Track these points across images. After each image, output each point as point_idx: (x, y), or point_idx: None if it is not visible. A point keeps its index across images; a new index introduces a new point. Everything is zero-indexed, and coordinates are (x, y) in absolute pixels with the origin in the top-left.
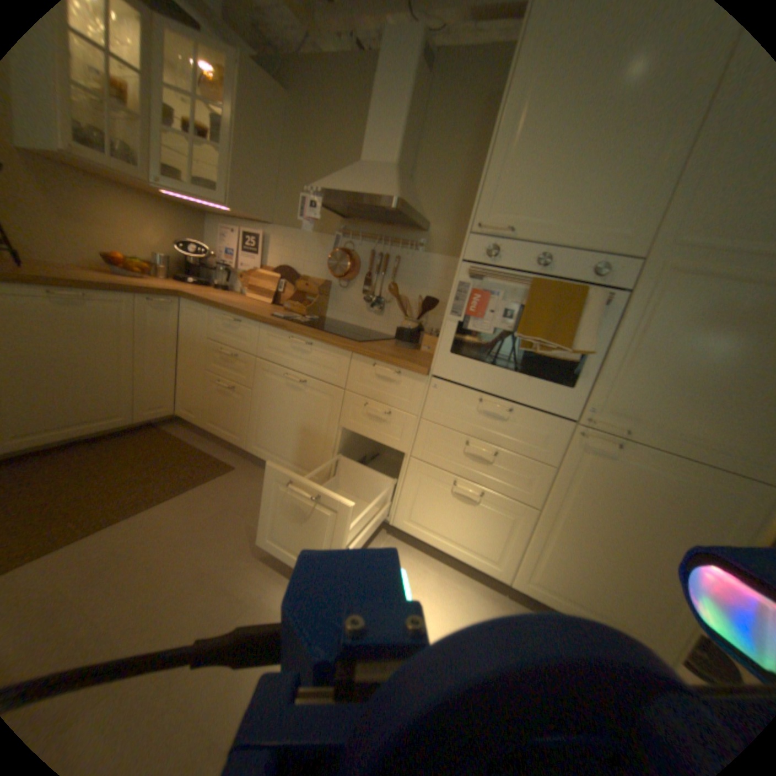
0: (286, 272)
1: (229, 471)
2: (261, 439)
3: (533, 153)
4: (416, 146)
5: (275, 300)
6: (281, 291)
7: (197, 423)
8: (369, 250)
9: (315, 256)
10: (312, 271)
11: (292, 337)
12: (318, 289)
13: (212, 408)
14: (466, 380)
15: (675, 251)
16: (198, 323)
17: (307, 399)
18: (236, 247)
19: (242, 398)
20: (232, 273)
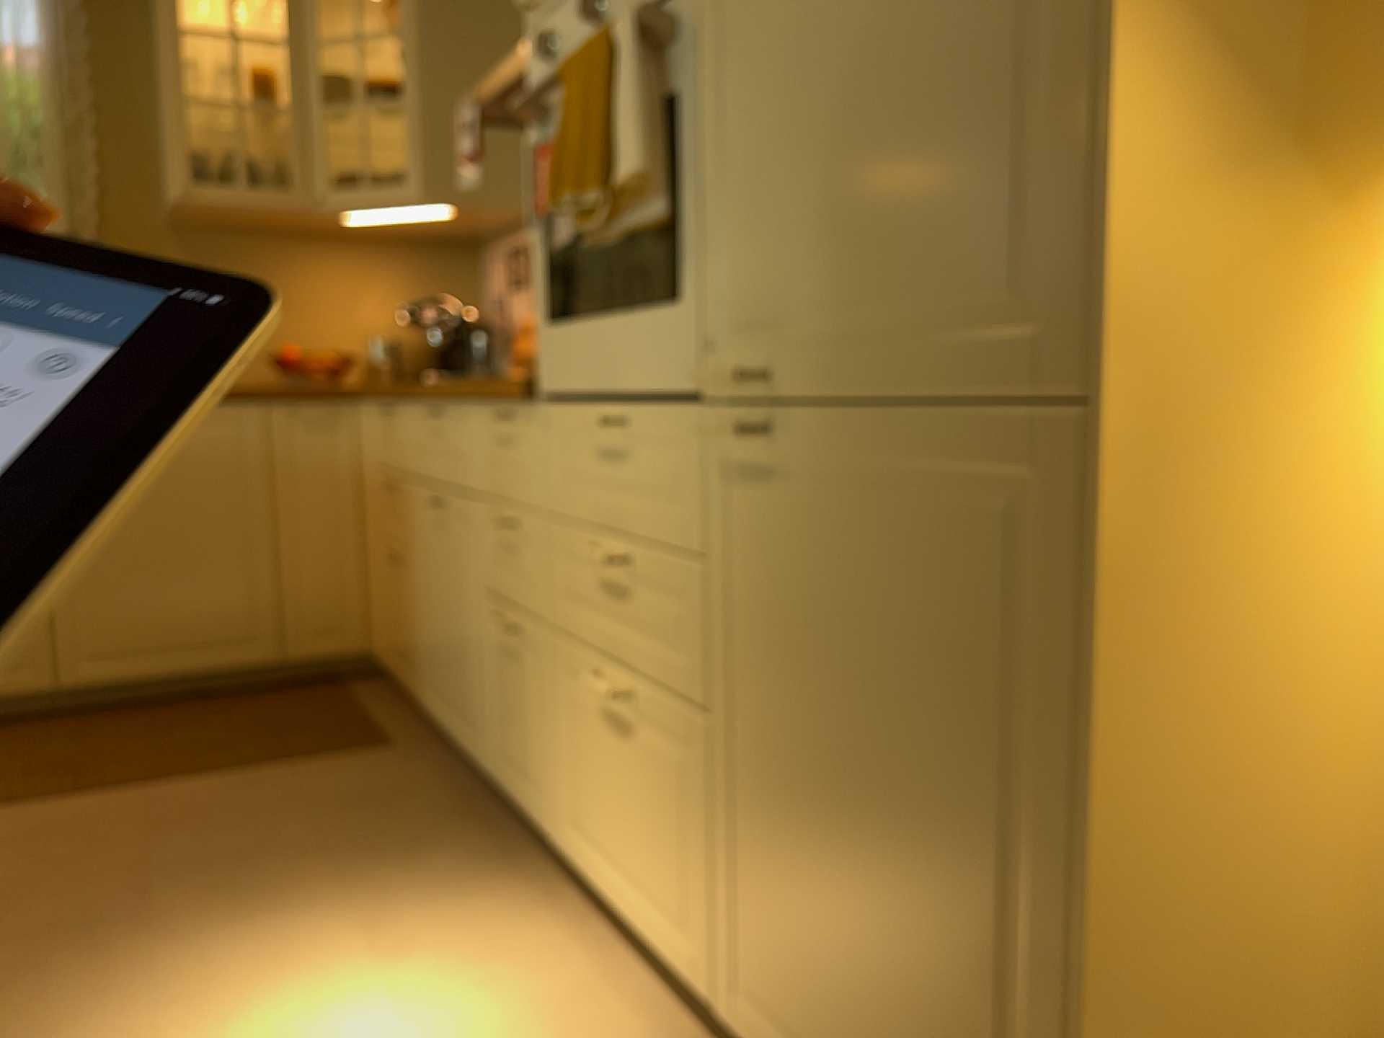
0: None
1: (380, 748)
2: (427, 669)
3: None
4: None
5: None
6: None
7: (384, 659)
8: None
9: None
10: None
11: (427, 408)
12: None
13: (390, 618)
14: (573, 381)
15: None
16: (368, 439)
17: (451, 544)
18: (514, 286)
19: (407, 579)
20: (513, 343)
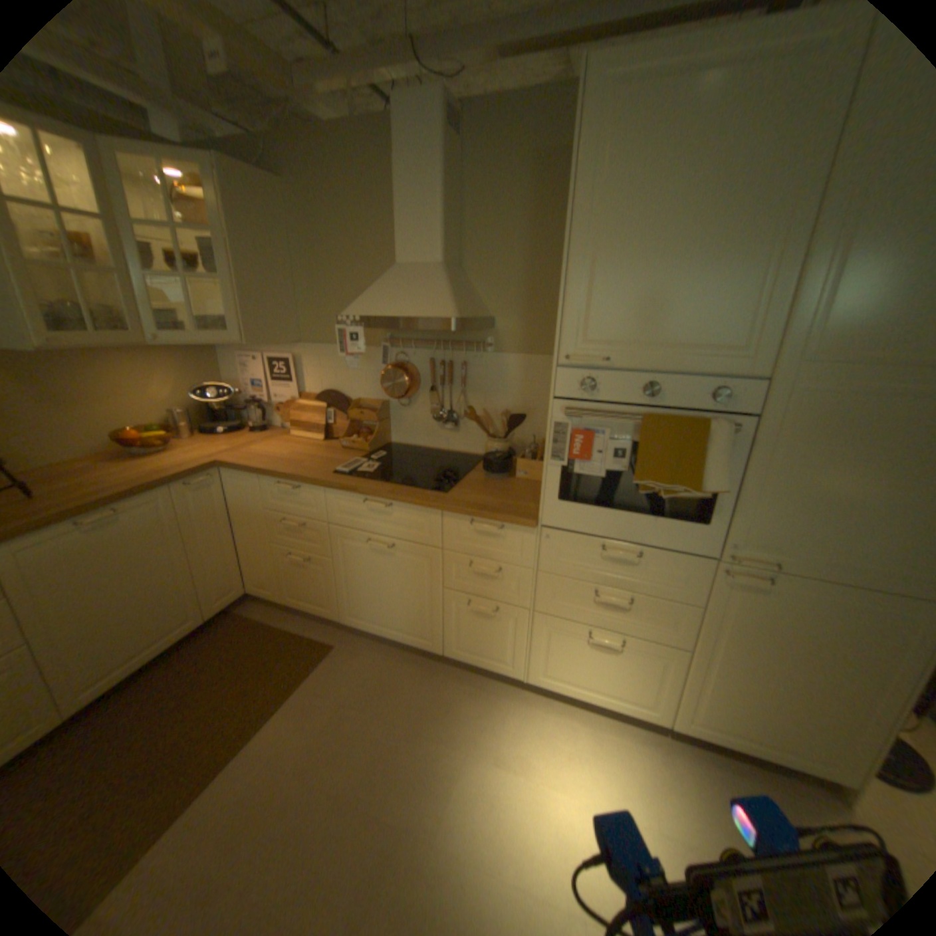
0: (331, 398)
1: (329, 652)
2: (356, 610)
3: (616, 270)
4: (458, 227)
5: (326, 433)
6: (332, 422)
7: (276, 600)
8: (426, 359)
9: (362, 373)
10: (363, 391)
11: (367, 499)
12: (377, 416)
13: (289, 583)
14: (582, 527)
15: (802, 369)
16: (248, 493)
17: (400, 563)
18: (262, 375)
19: (323, 569)
20: (264, 405)
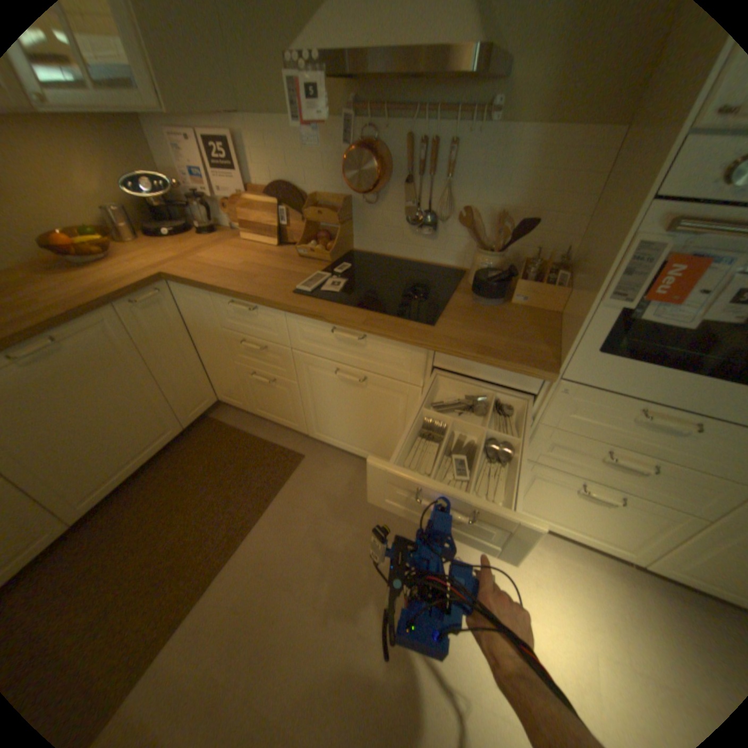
0: (282, 192)
1: (300, 461)
2: (323, 428)
3: None
4: None
5: (279, 236)
6: (284, 224)
7: (246, 409)
8: (402, 133)
9: (317, 157)
10: (319, 182)
11: (335, 327)
12: (338, 217)
13: (257, 397)
14: (624, 387)
15: None
16: (202, 310)
17: (372, 395)
18: (199, 160)
19: (289, 390)
20: (208, 200)
